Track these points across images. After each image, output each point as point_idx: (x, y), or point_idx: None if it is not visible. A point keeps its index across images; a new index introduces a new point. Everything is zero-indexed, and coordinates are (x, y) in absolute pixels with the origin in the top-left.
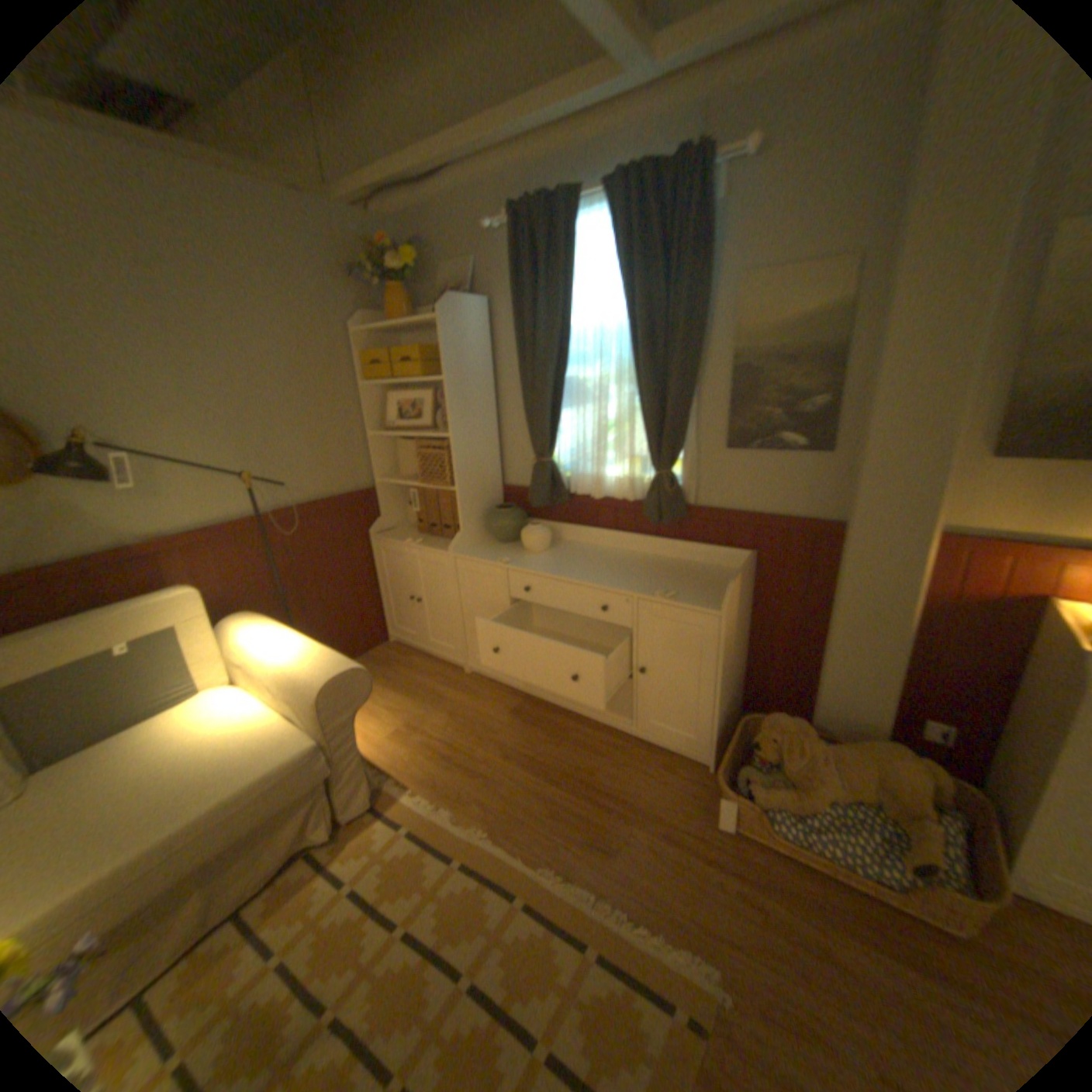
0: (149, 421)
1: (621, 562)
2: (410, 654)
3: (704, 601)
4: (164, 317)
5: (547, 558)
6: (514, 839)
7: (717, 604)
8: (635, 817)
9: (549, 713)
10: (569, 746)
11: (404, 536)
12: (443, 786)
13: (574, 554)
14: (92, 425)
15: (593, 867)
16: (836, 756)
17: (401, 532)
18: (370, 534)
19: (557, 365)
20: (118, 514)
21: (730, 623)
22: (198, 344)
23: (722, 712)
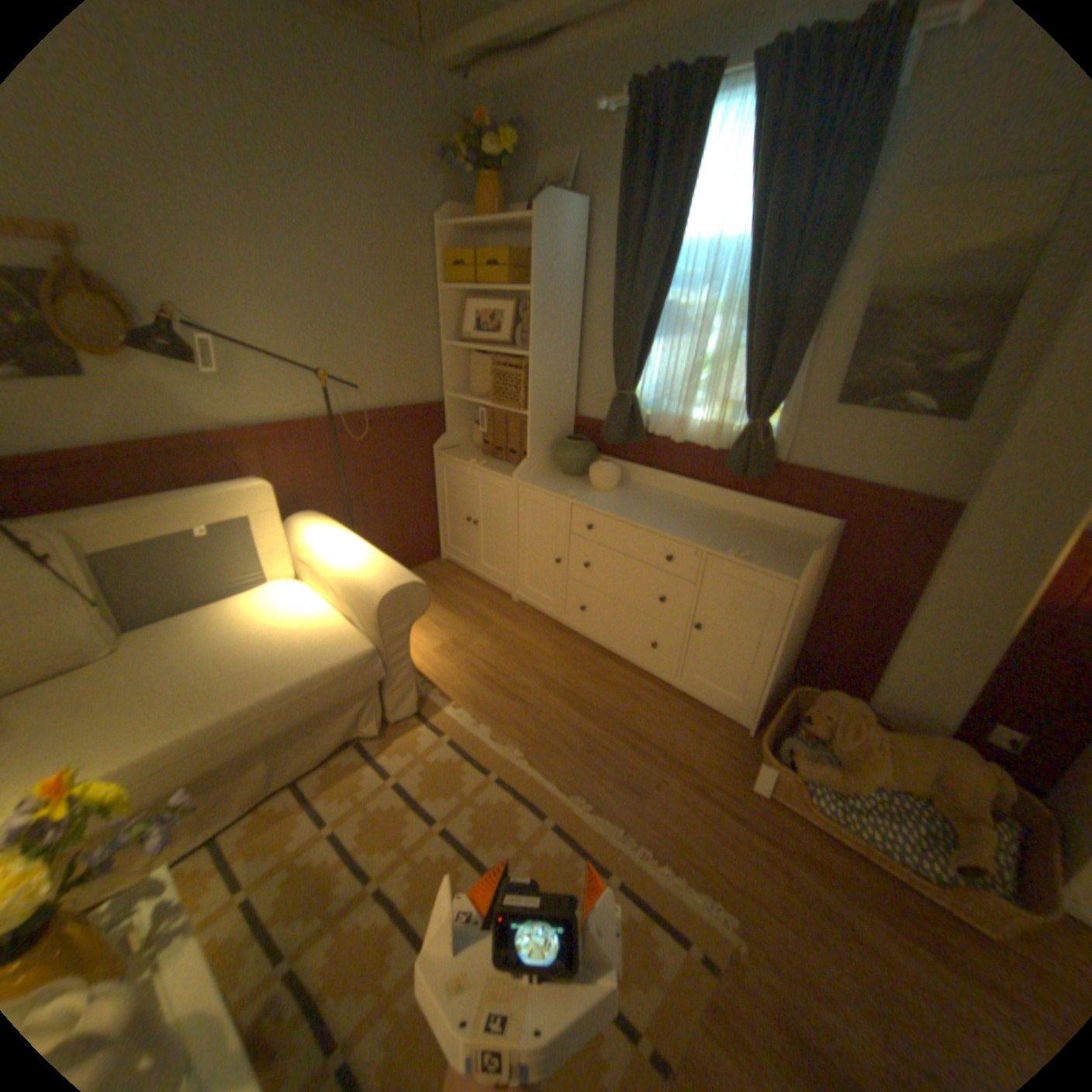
0: (232, 305)
1: (691, 513)
2: (460, 574)
3: (780, 567)
4: (251, 190)
5: (613, 498)
6: (549, 764)
7: (794, 572)
8: (669, 765)
9: (592, 652)
10: (609, 686)
11: (467, 457)
12: (485, 704)
13: (642, 498)
14: (179, 303)
15: (624, 803)
16: (893, 744)
17: (464, 452)
18: (433, 450)
19: (658, 286)
20: (200, 399)
21: (805, 594)
22: (283, 225)
23: (775, 680)
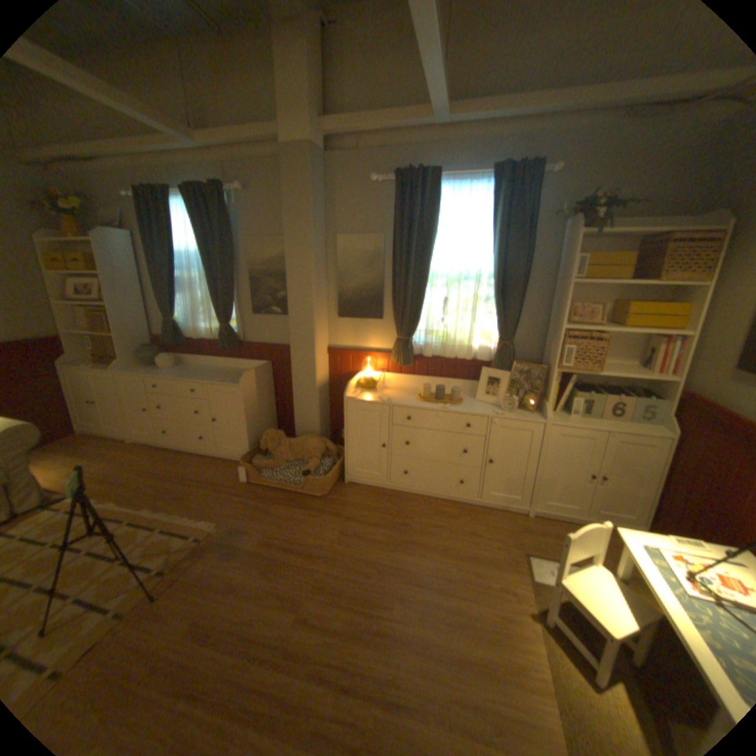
0: None
1: (208, 372)
2: (89, 441)
3: (234, 383)
4: None
5: (168, 372)
6: (130, 505)
7: (239, 384)
8: (201, 487)
9: (173, 456)
10: (178, 467)
11: (80, 367)
12: (94, 493)
13: (185, 370)
14: None
15: (171, 507)
16: (290, 443)
17: (79, 365)
18: (55, 366)
19: (167, 272)
20: None
21: (246, 392)
22: None
23: (251, 435)
